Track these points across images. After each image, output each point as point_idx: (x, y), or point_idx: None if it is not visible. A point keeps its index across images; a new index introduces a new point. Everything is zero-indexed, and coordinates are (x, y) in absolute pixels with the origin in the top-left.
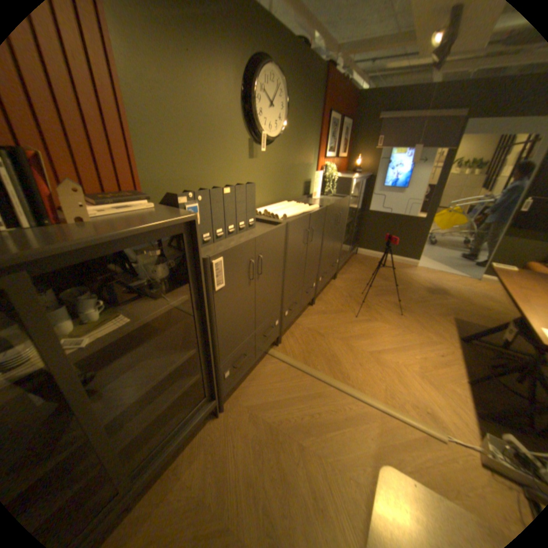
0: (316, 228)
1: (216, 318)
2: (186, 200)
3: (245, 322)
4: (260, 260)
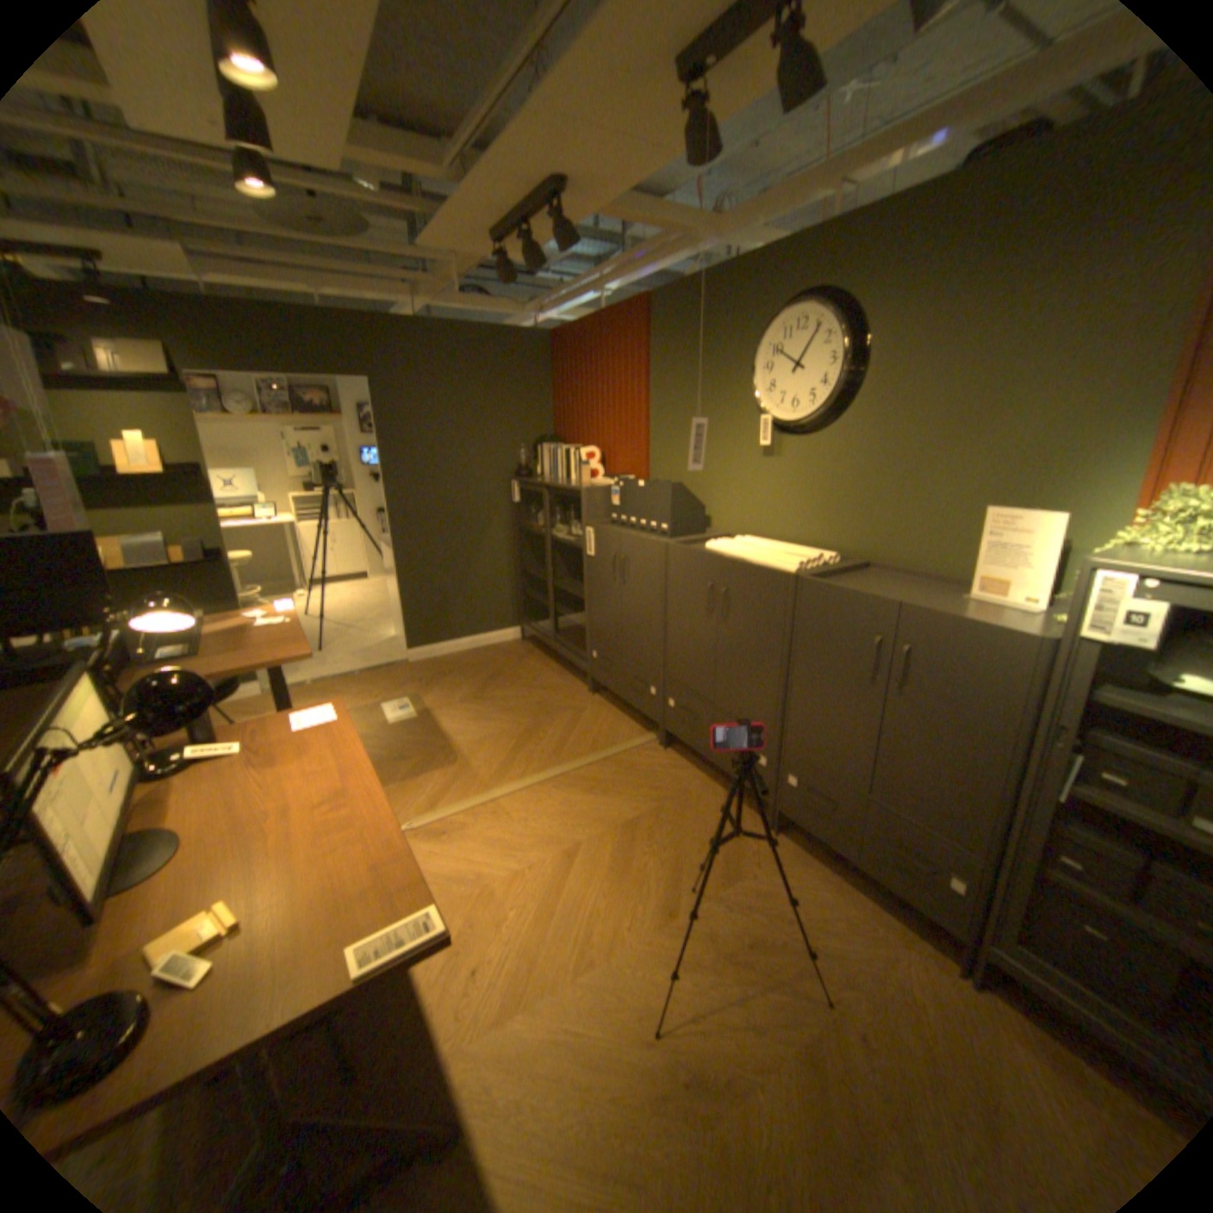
0: (746, 603)
1: (589, 582)
2: (614, 485)
3: (611, 622)
4: (624, 563)
